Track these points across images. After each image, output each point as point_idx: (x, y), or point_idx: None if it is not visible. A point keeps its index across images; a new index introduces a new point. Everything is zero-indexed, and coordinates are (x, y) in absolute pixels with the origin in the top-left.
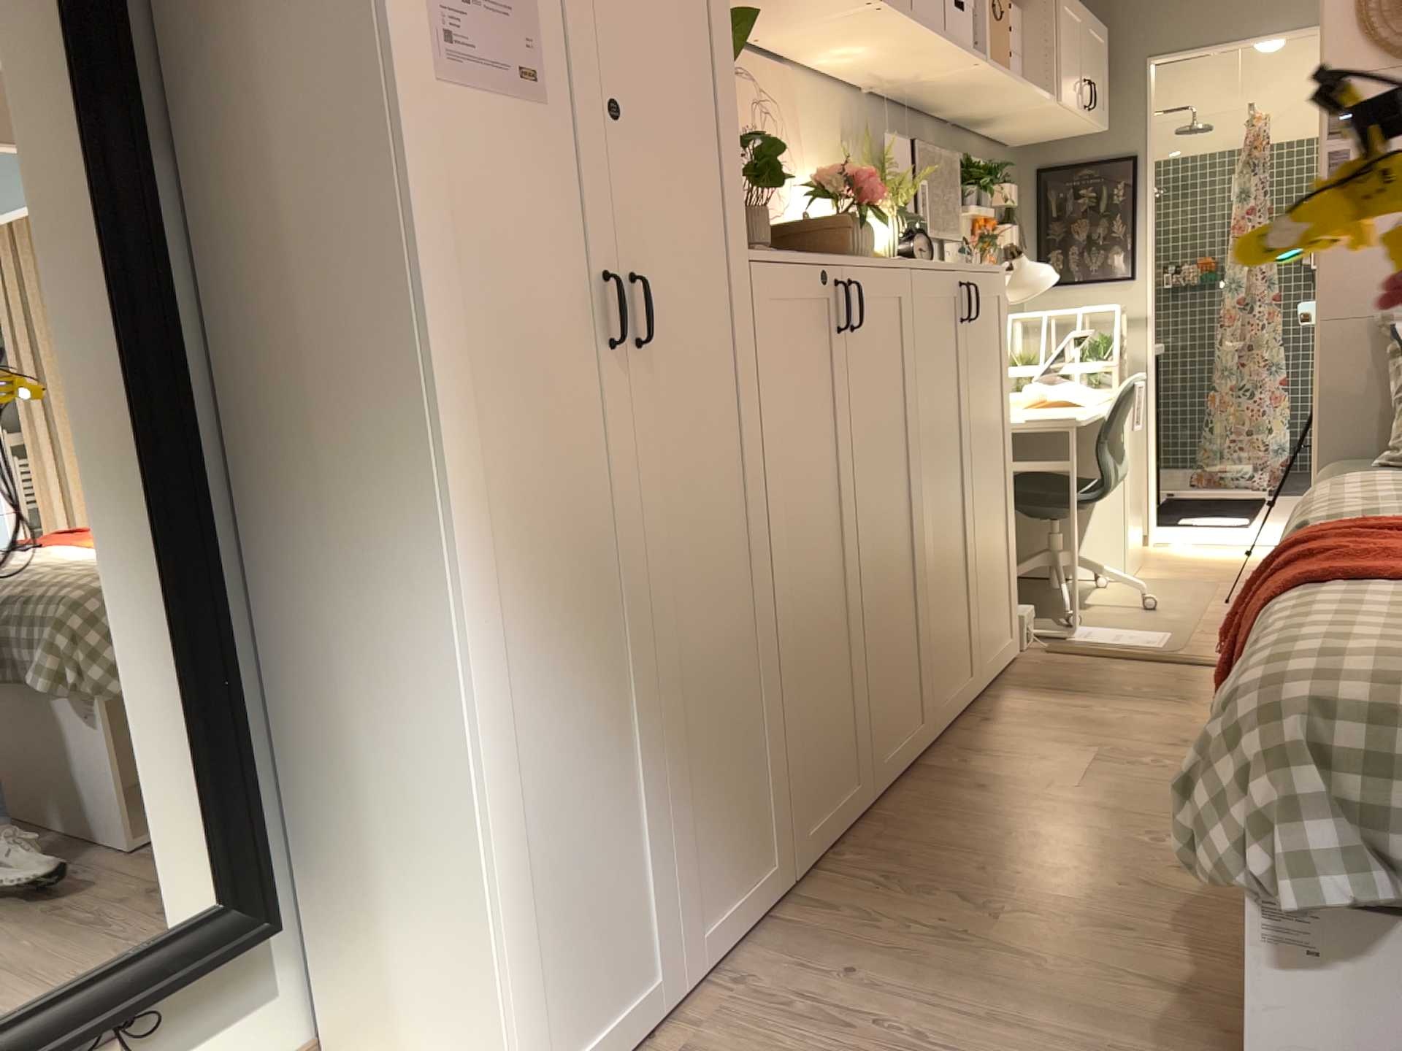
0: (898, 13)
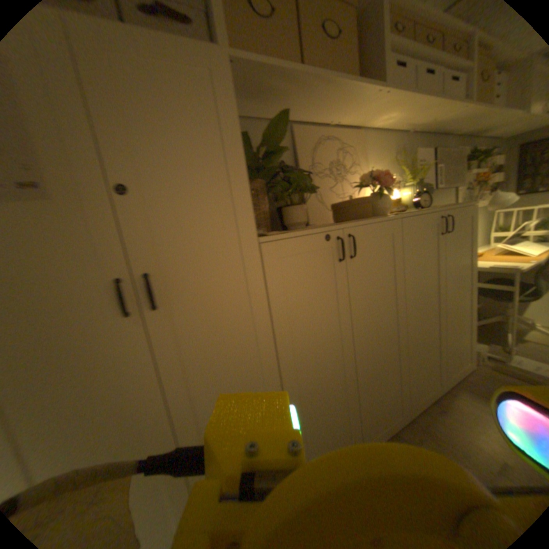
0: (403, 87)
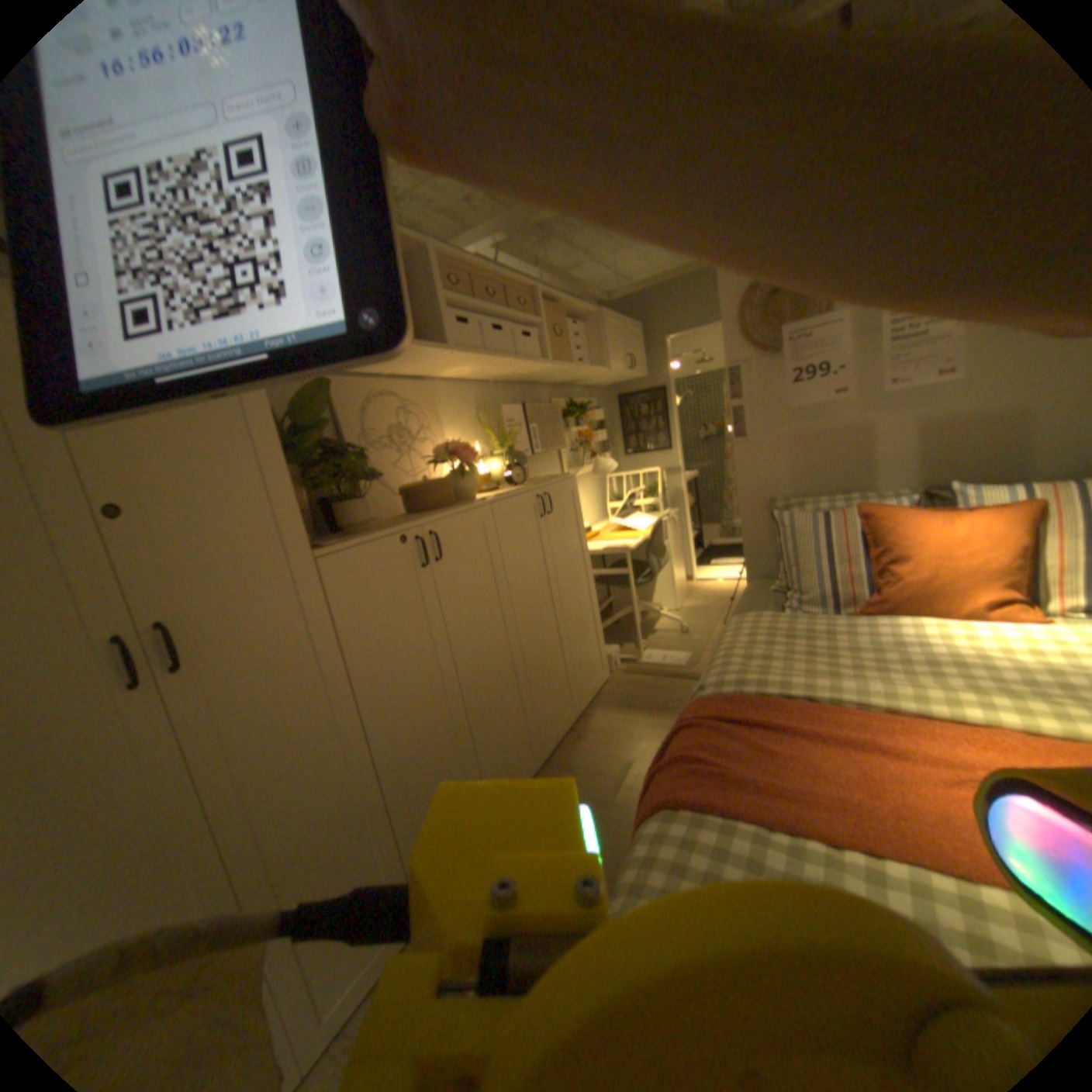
0: (467, 347)
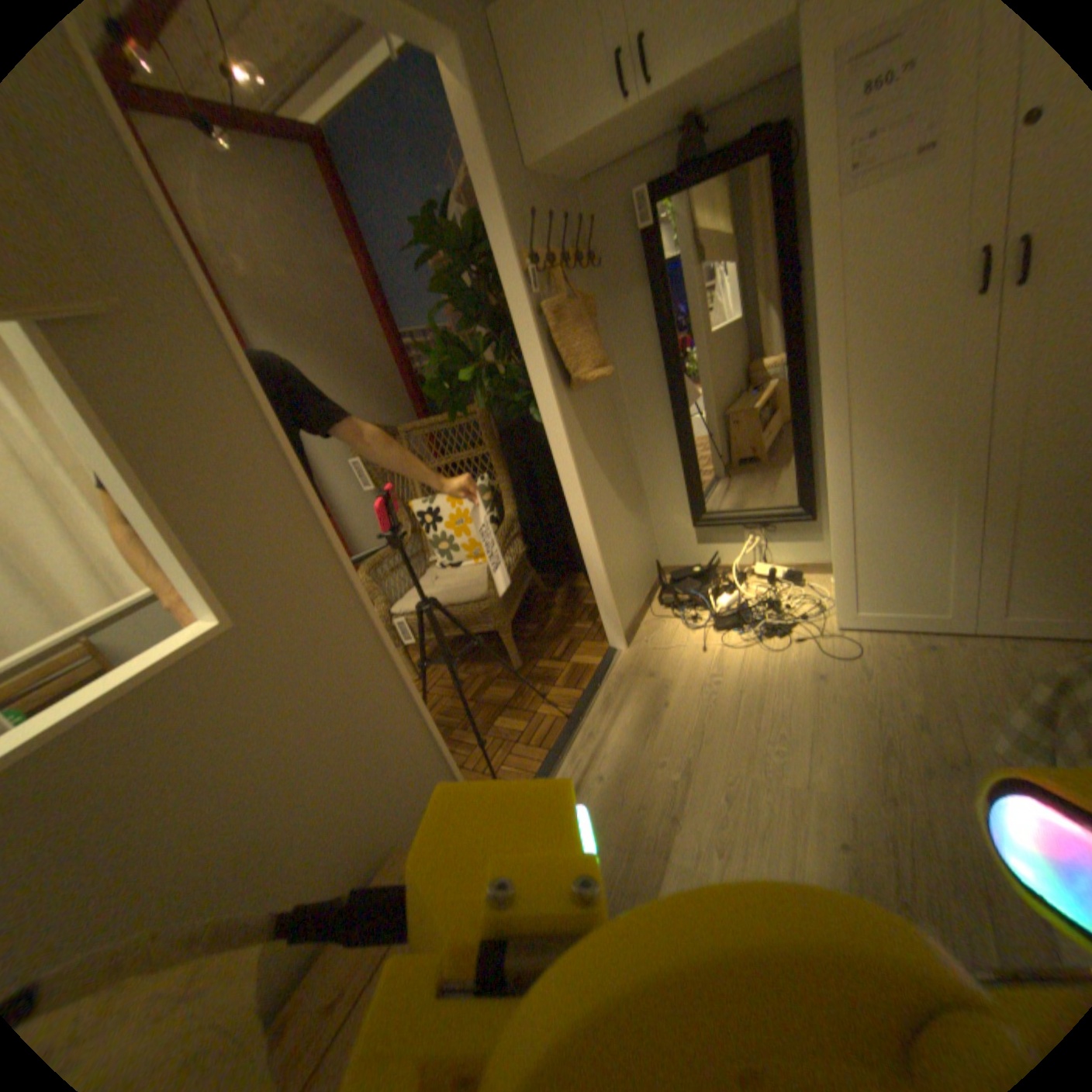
0: None
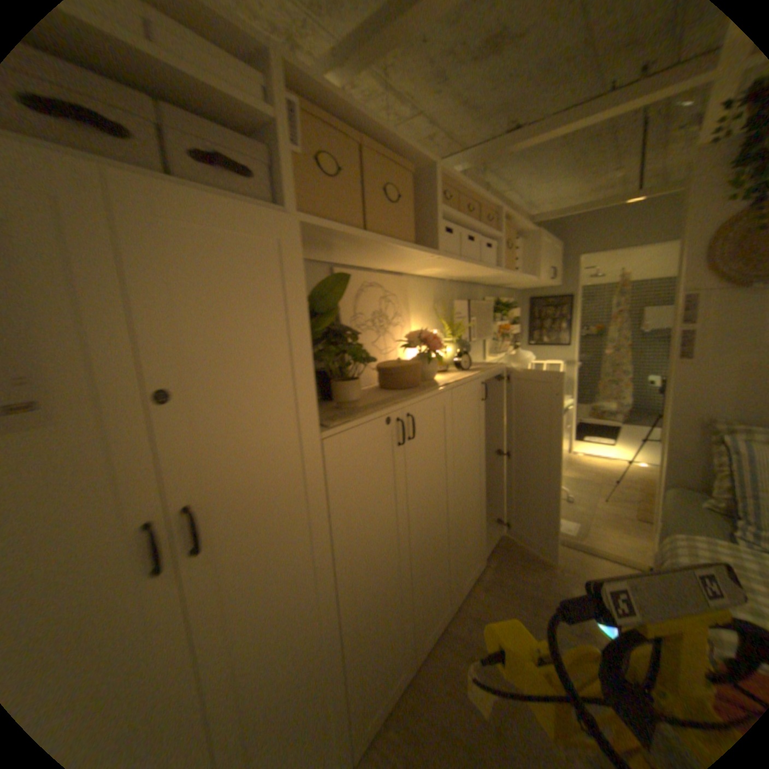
0: (451, 256)
